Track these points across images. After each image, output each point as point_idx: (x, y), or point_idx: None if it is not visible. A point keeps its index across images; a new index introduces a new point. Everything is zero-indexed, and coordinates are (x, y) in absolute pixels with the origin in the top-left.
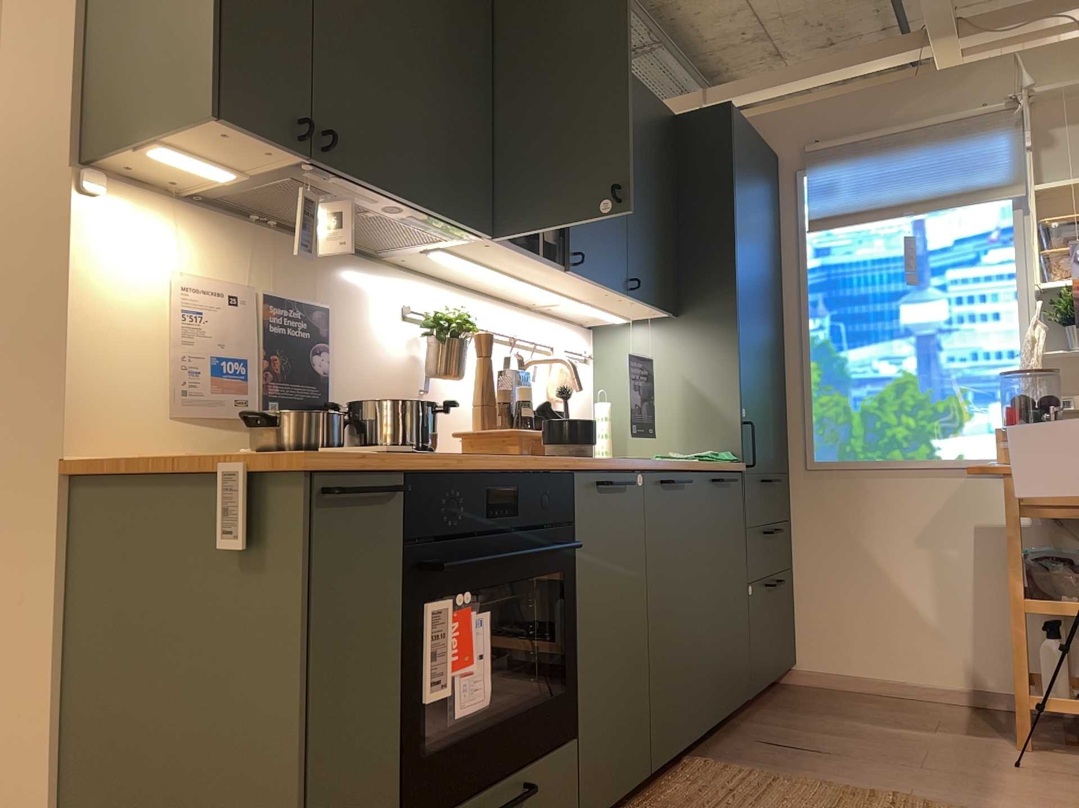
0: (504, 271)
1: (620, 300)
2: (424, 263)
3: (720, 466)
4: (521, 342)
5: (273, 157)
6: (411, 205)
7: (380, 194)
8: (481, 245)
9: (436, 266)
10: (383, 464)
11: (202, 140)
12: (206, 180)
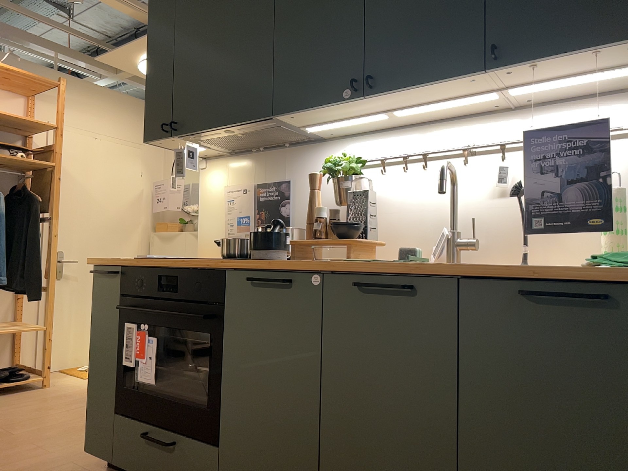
0: (362, 115)
1: (514, 74)
2: (347, 130)
3: (575, 272)
4: (485, 149)
5: (178, 140)
6: (223, 128)
7: (209, 131)
8: (297, 118)
9: (356, 128)
10: (111, 262)
11: (168, 146)
12: (210, 150)
